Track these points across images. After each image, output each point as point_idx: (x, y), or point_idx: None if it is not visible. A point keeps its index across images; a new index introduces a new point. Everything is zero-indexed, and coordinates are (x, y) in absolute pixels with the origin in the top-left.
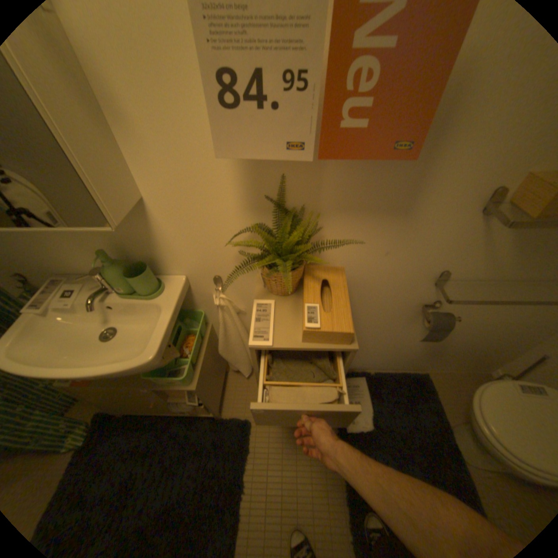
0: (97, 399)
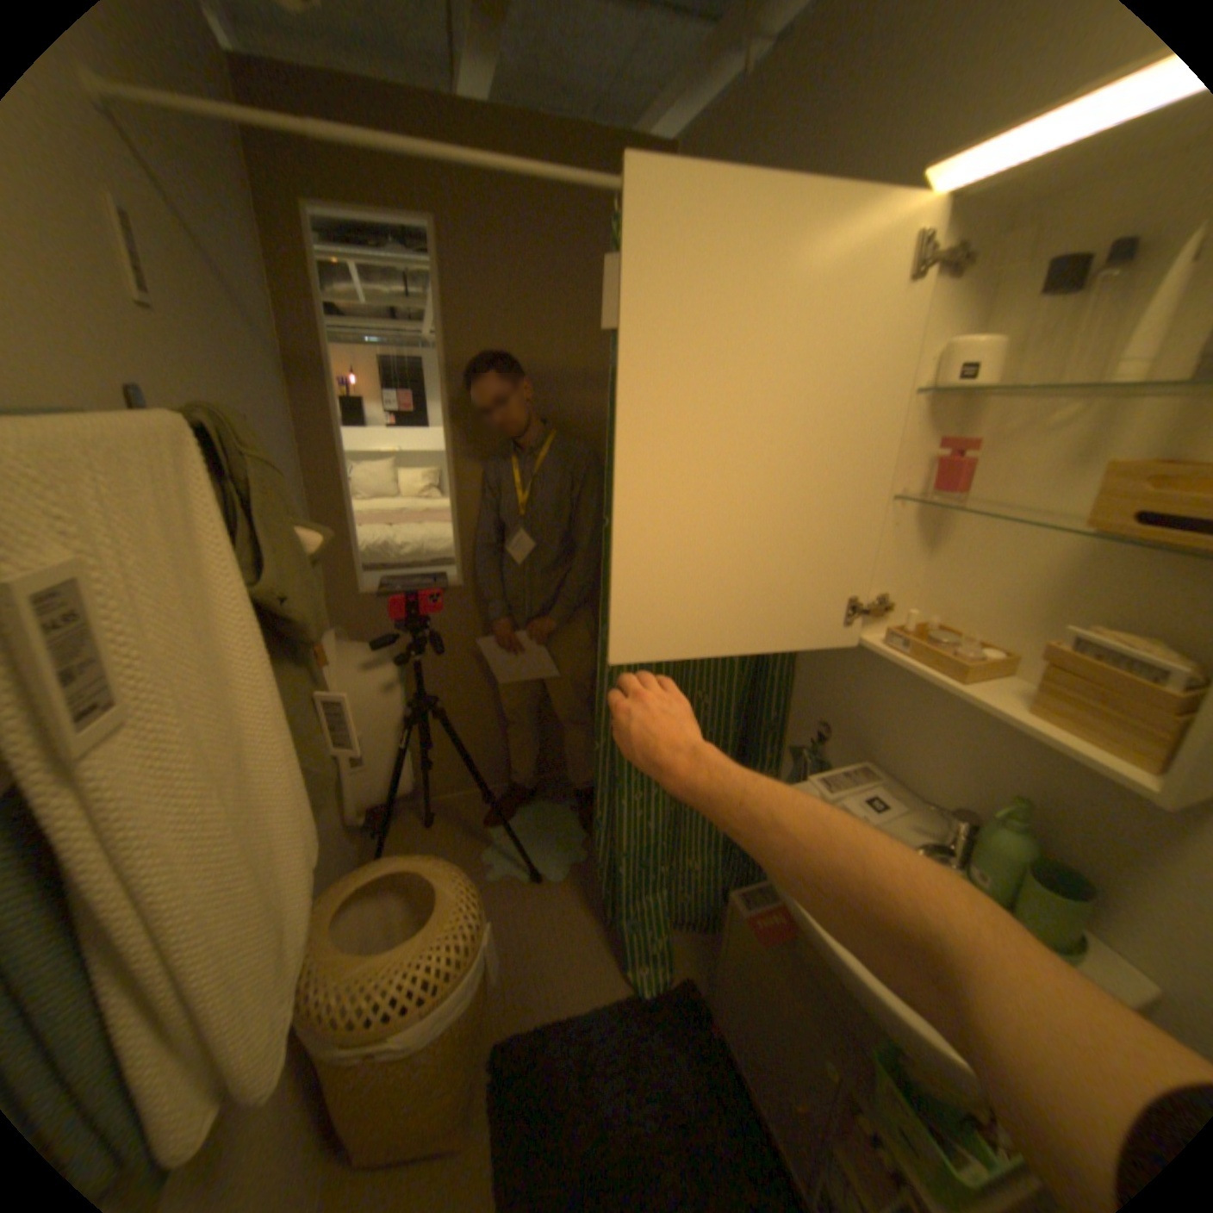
0: (744, 977)
